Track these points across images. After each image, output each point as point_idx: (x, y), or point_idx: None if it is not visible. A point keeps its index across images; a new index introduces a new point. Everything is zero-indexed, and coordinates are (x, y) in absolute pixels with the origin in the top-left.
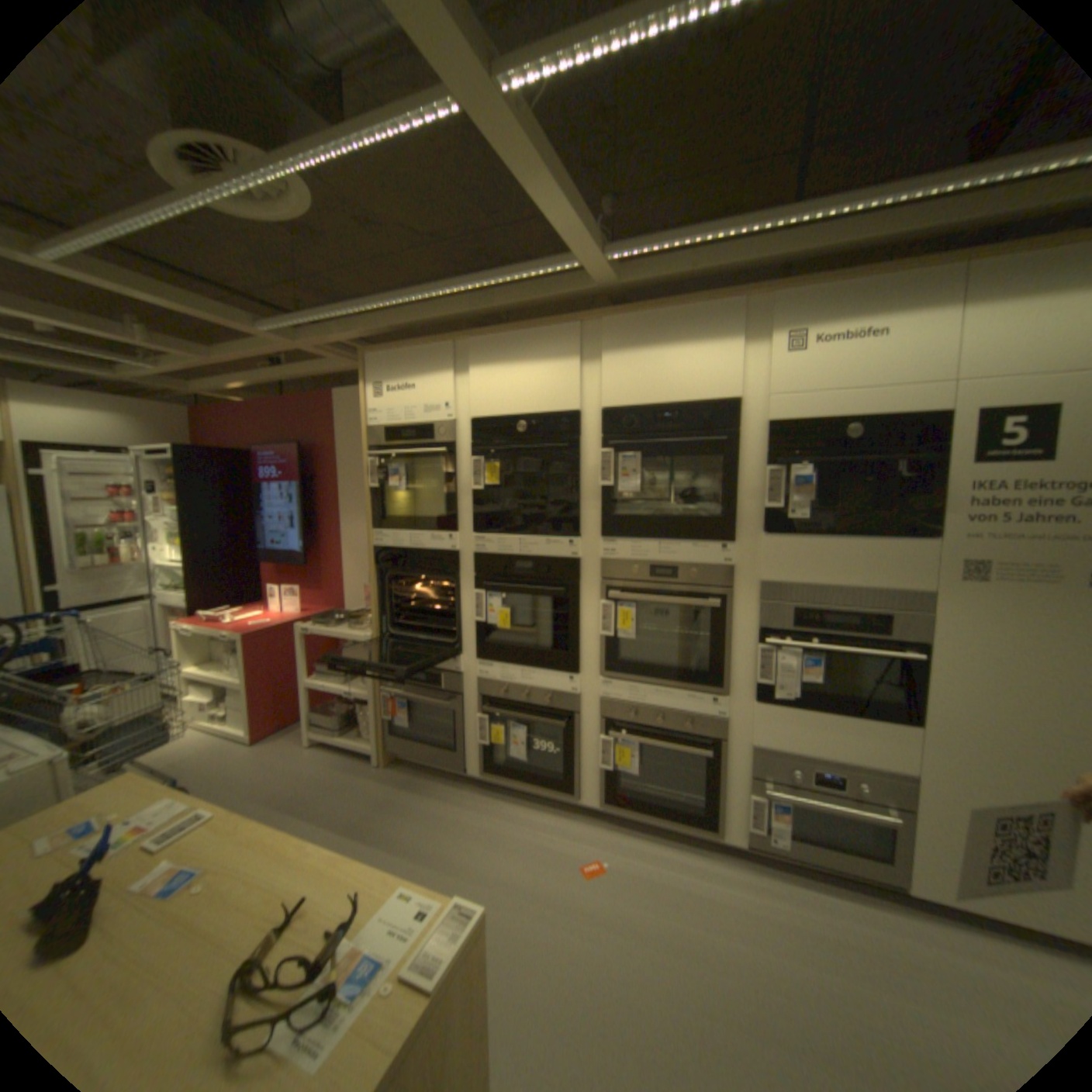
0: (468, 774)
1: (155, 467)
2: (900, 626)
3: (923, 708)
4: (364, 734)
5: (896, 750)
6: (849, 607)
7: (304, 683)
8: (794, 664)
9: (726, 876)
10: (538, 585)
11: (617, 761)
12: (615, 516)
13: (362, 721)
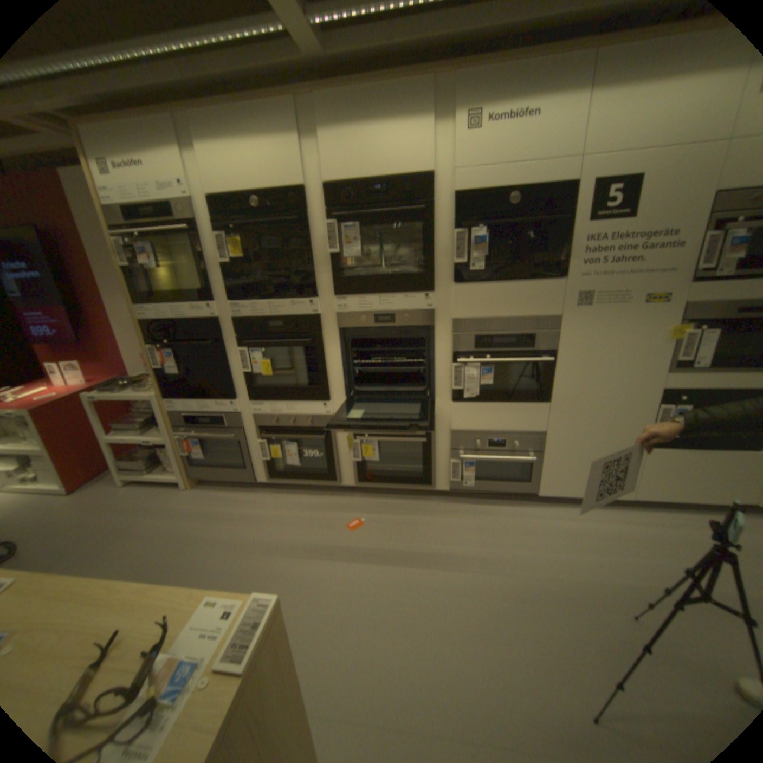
0: (258, 481)
1: None
2: (539, 340)
3: (549, 390)
4: (169, 468)
5: (534, 418)
6: (509, 331)
7: (105, 439)
8: (475, 374)
9: (438, 508)
10: (290, 338)
11: (364, 454)
12: (344, 278)
13: (165, 459)
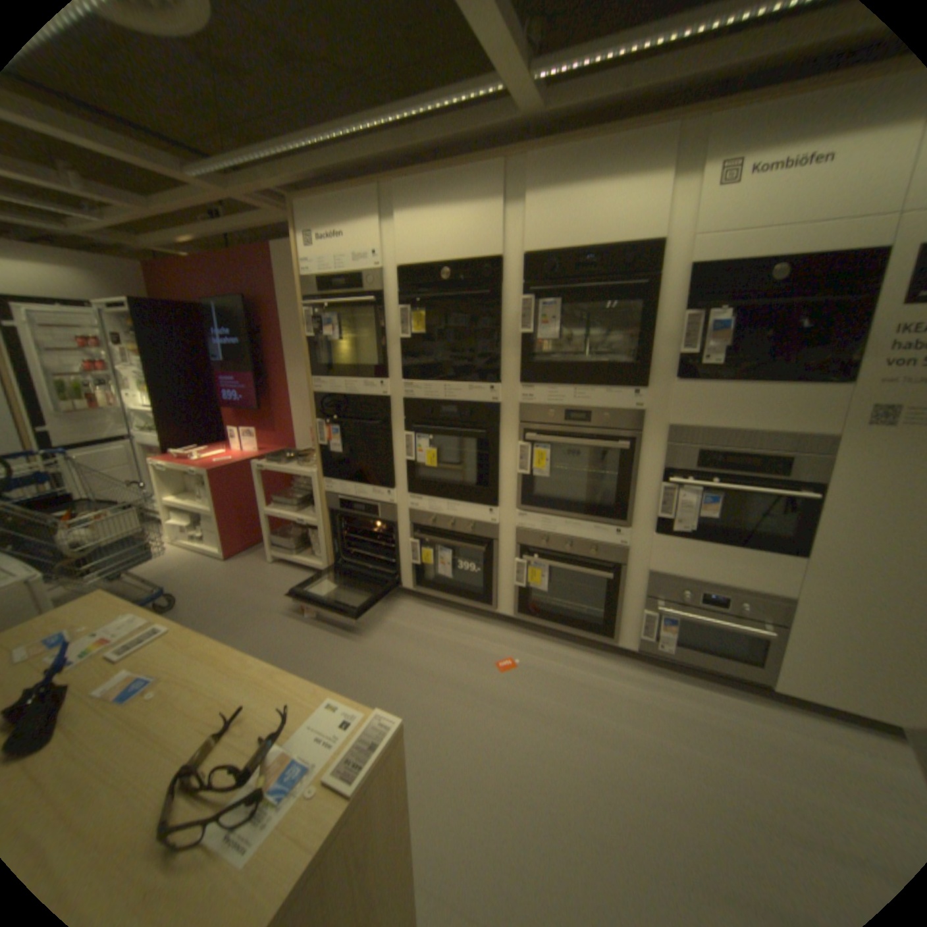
0: (403, 586)
1: (118, 320)
2: (800, 466)
3: (809, 540)
4: (317, 553)
5: (779, 576)
6: (752, 449)
7: (264, 511)
8: (693, 500)
9: (618, 671)
10: (462, 428)
11: (529, 579)
12: (534, 362)
13: (315, 542)
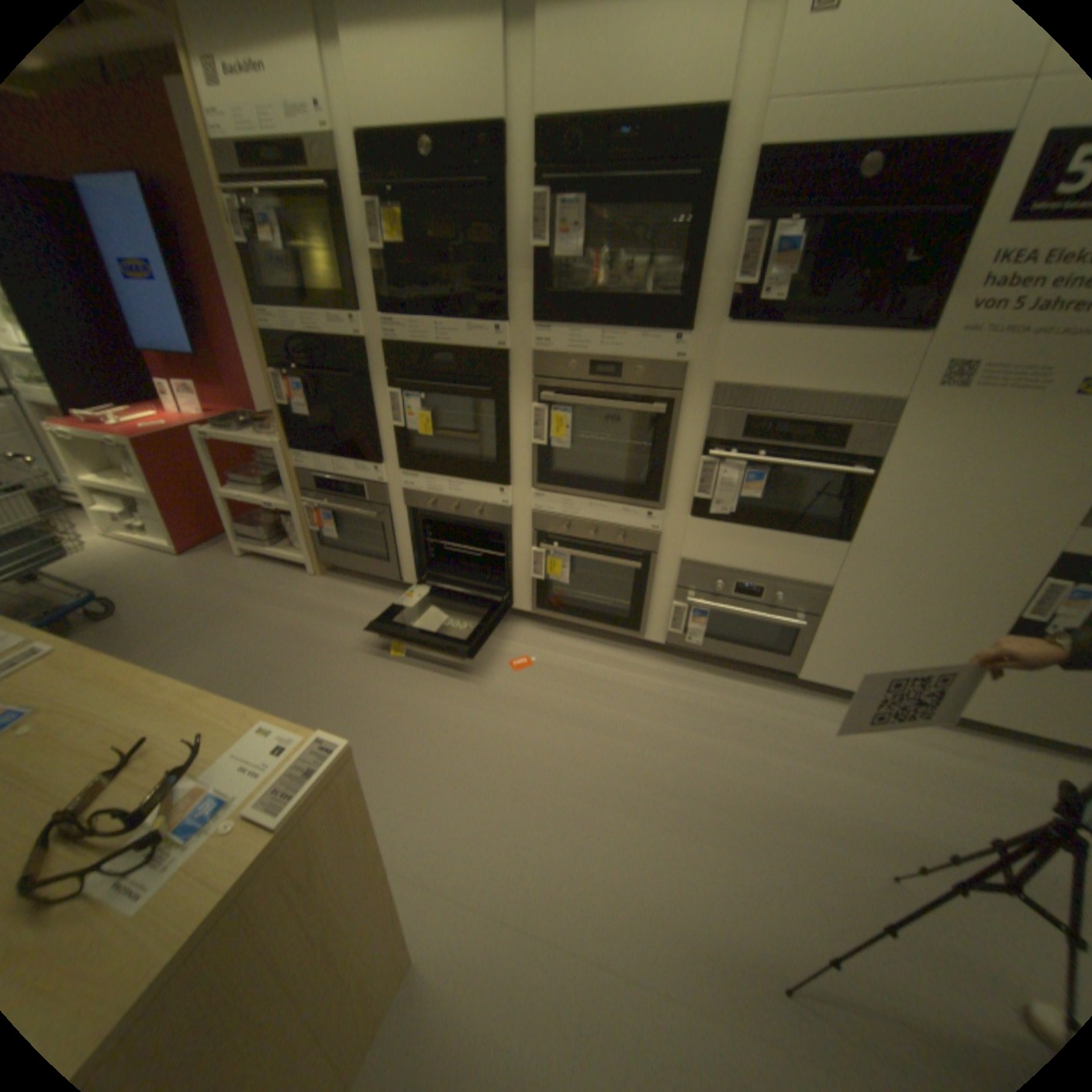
0: (404, 581)
1: None
2: (856, 437)
3: (854, 522)
4: (296, 544)
5: (817, 562)
6: (806, 415)
7: (220, 493)
8: (735, 478)
9: (642, 665)
10: (461, 384)
11: (548, 571)
12: (550, 293)
13: (292, 531)
